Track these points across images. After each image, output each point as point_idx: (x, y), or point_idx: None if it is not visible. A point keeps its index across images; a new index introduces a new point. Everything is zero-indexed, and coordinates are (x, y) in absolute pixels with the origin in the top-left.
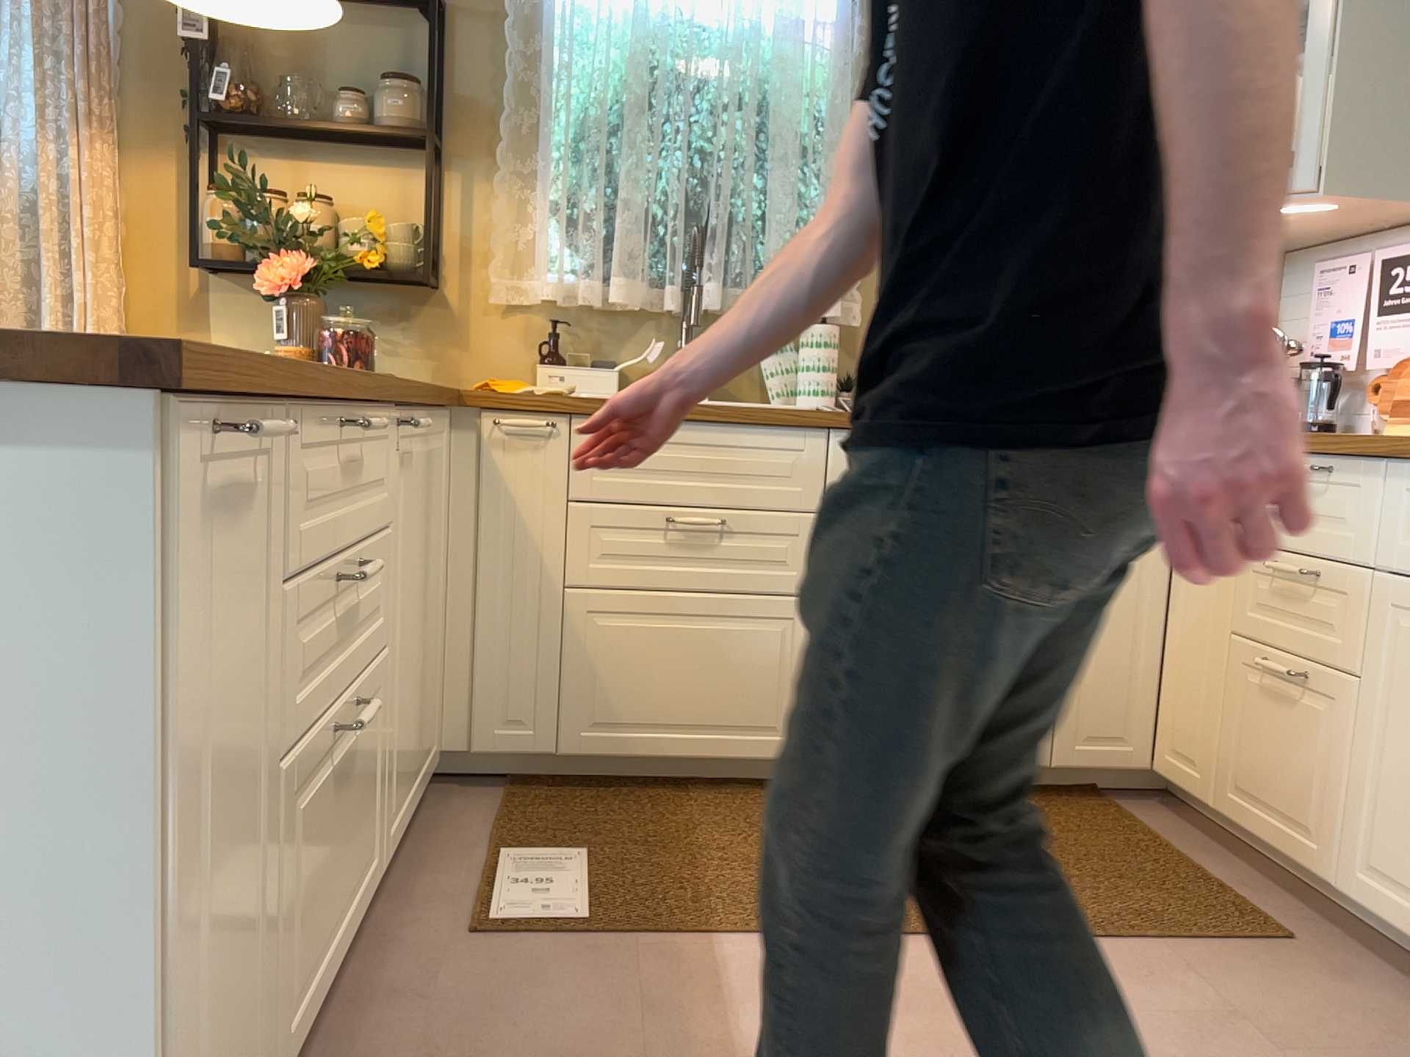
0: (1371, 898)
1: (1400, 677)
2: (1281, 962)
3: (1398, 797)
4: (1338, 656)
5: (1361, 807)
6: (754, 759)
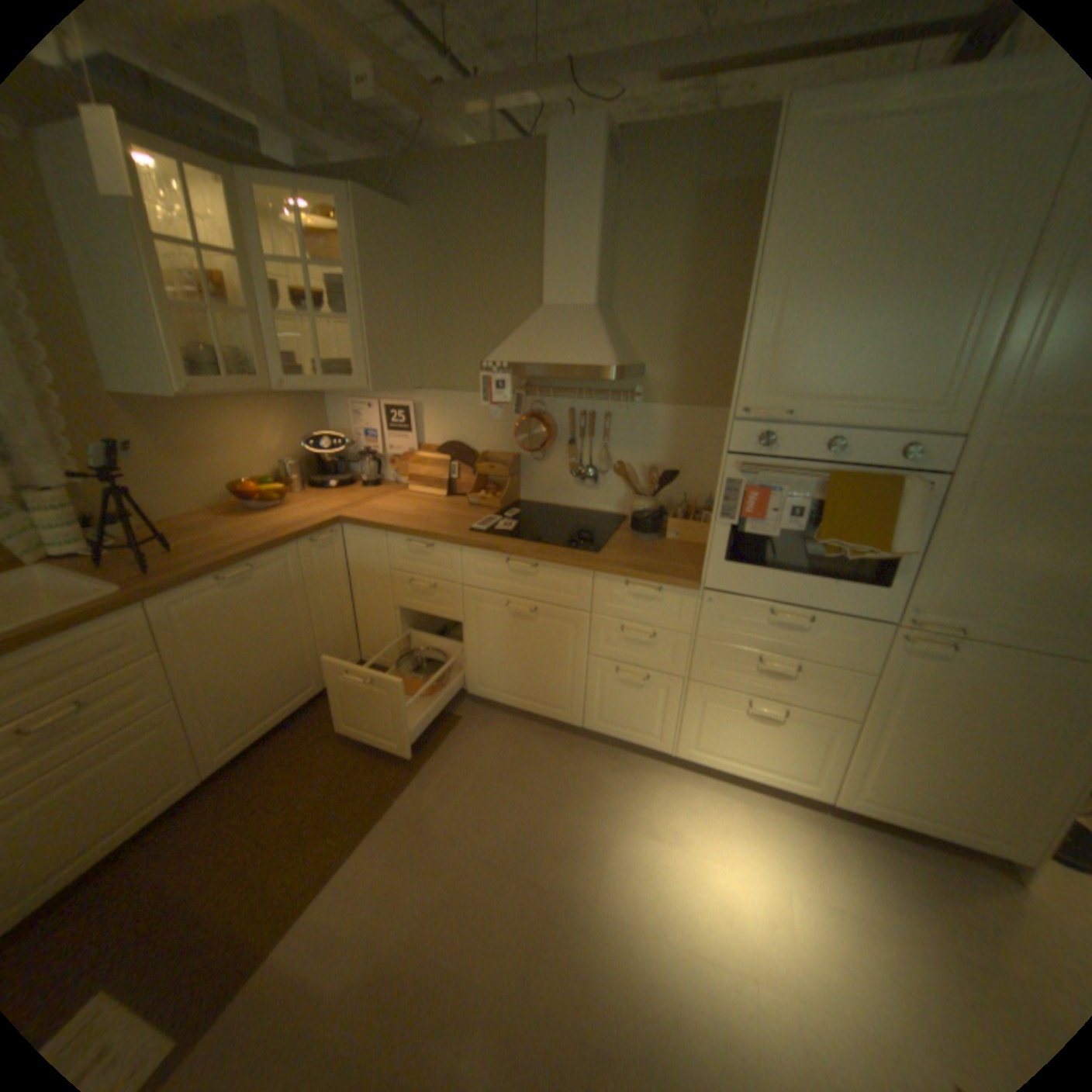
0: (482, 693)
1: (480, 623)
2: (465, 732)
3: (487, 661)
4: (451, 615)
5: (472, 665)
6: (167, 810)
